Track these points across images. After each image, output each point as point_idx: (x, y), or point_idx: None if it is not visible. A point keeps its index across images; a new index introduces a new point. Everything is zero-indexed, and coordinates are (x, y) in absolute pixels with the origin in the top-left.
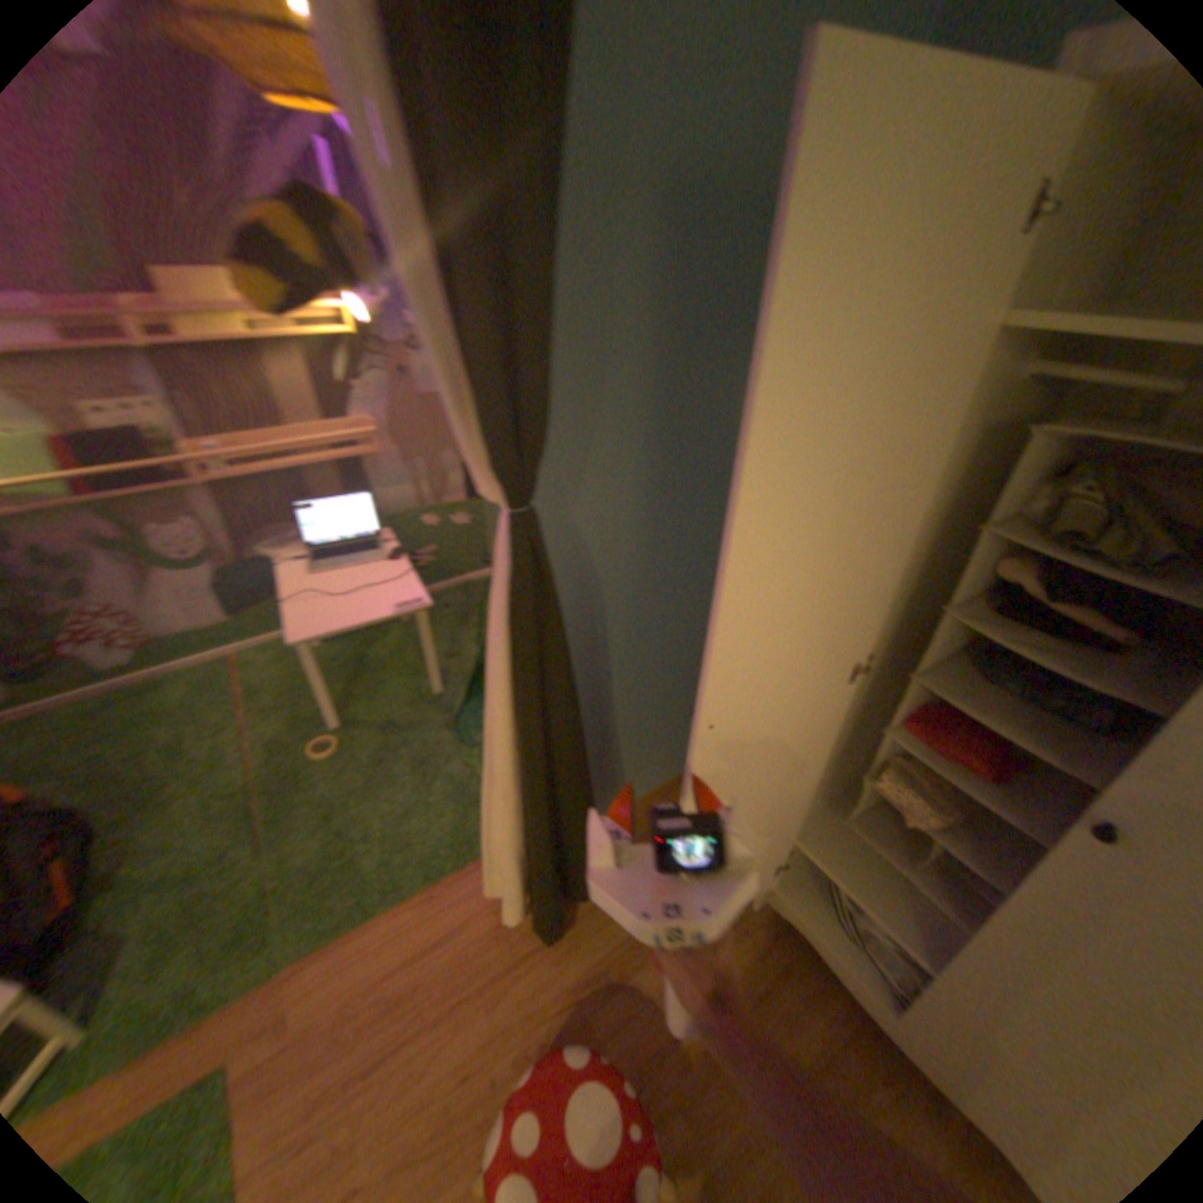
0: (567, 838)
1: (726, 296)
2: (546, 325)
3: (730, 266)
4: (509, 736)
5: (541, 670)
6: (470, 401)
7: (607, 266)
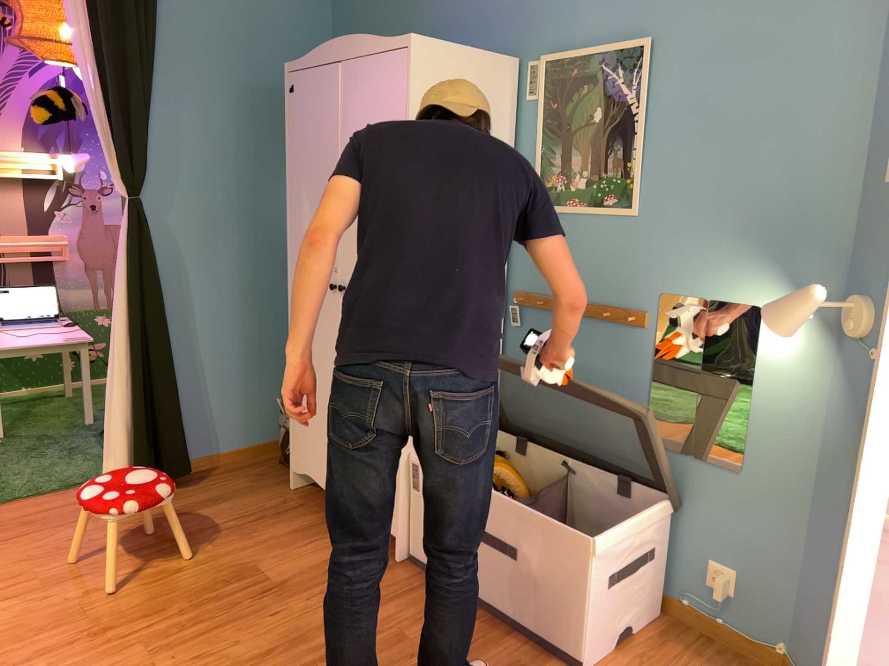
0: (156, 405)
1: (241, 137)
2: (151, 136)
3: (241, 126)
4: (123, 324)
5: (140, 277)
6: (115, 154)
7: (179, 120)
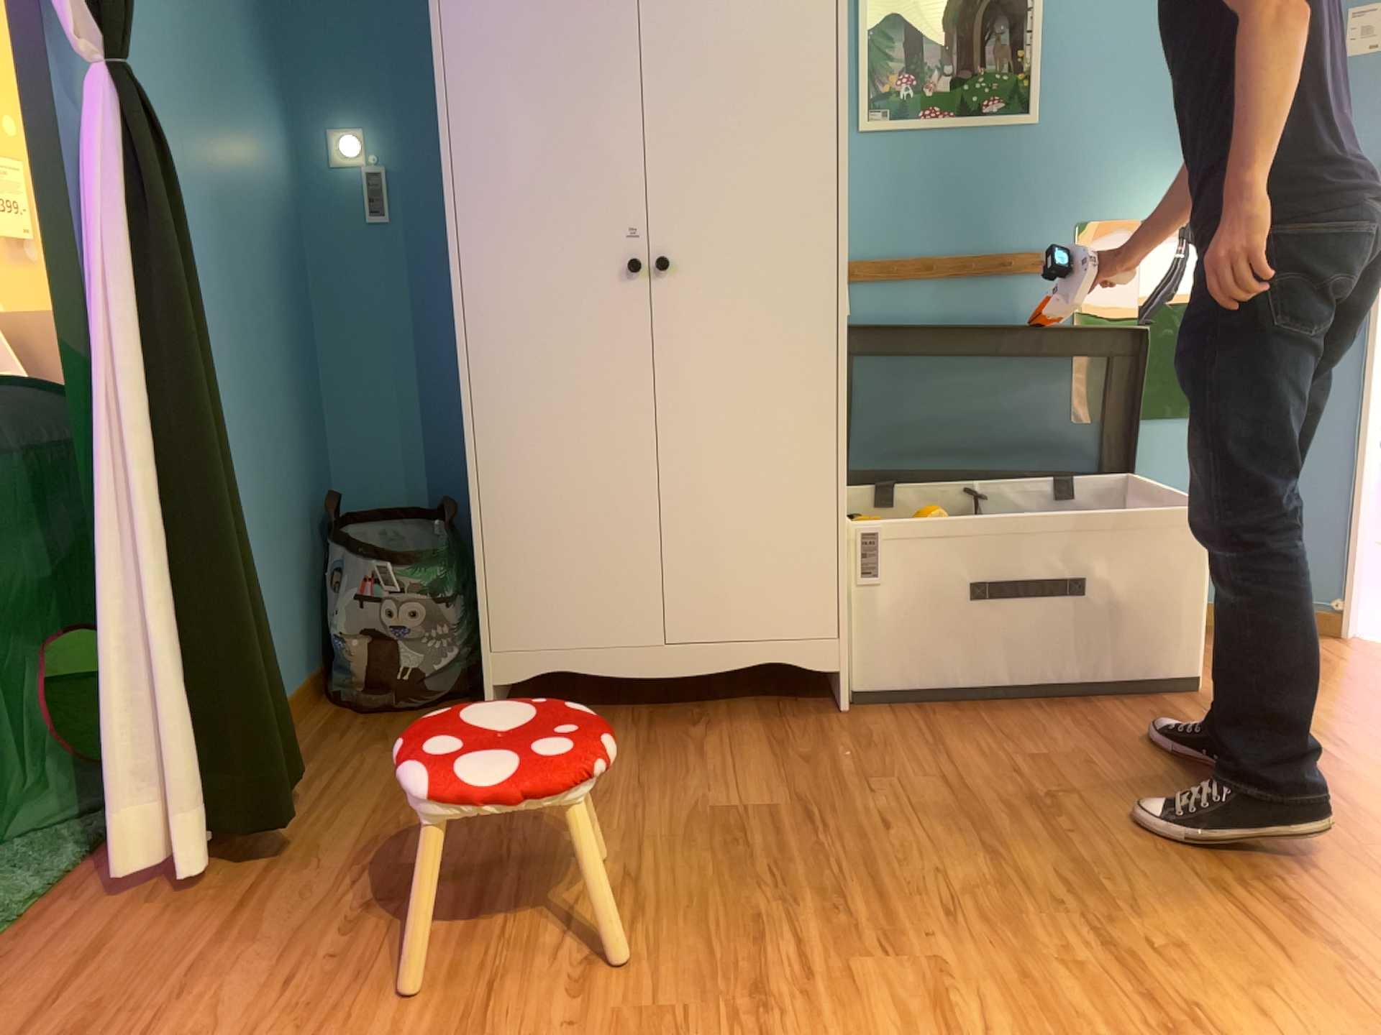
0: (240, 612)
1: None
2: None
3: None
4: (134, 416)
5: (170, 285)
6: None
7: None
